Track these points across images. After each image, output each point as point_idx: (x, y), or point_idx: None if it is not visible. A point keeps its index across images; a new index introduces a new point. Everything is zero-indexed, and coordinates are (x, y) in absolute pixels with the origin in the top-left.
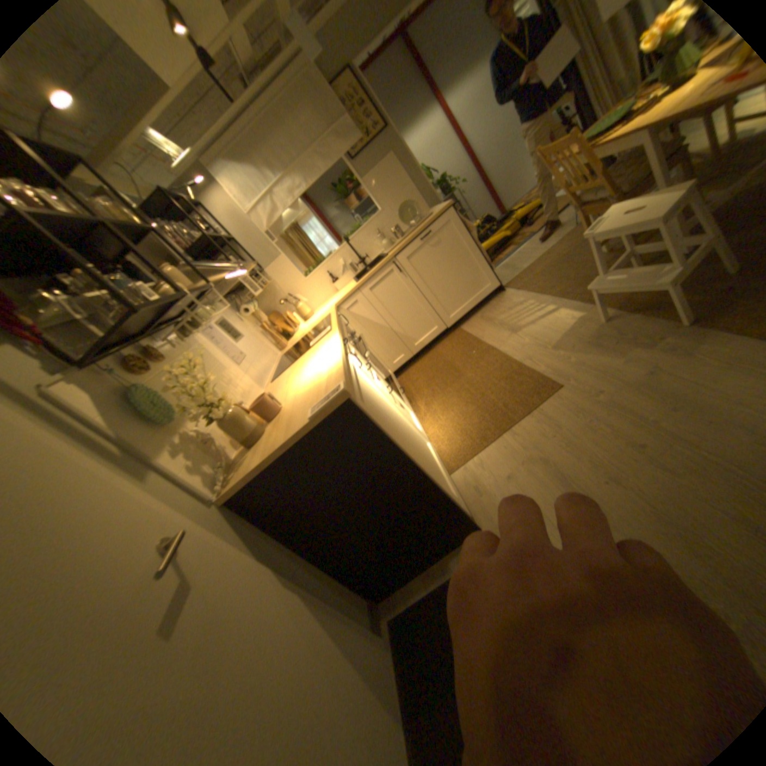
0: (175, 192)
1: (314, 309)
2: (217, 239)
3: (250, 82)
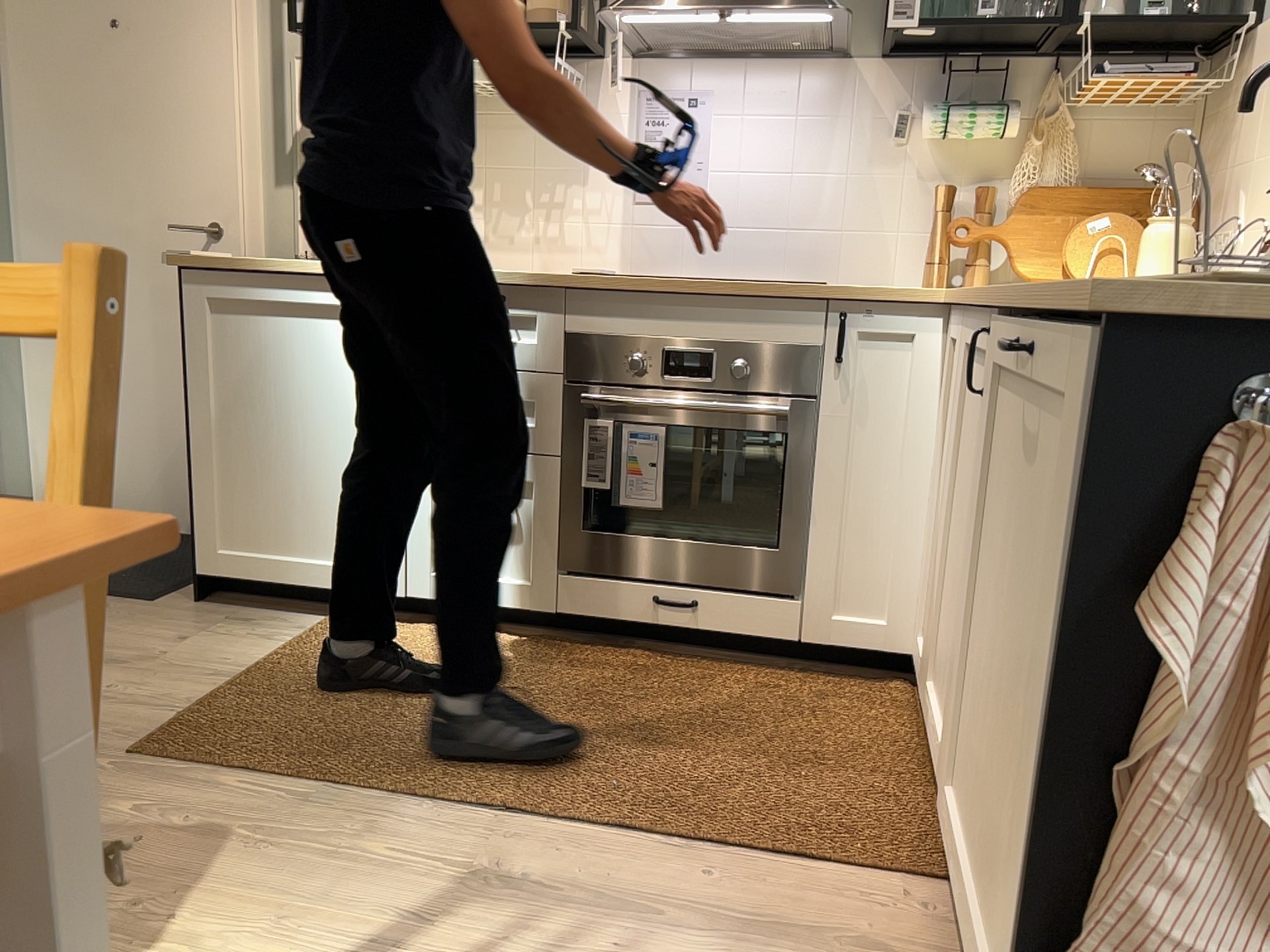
0: None
1: None
2: None
3: None
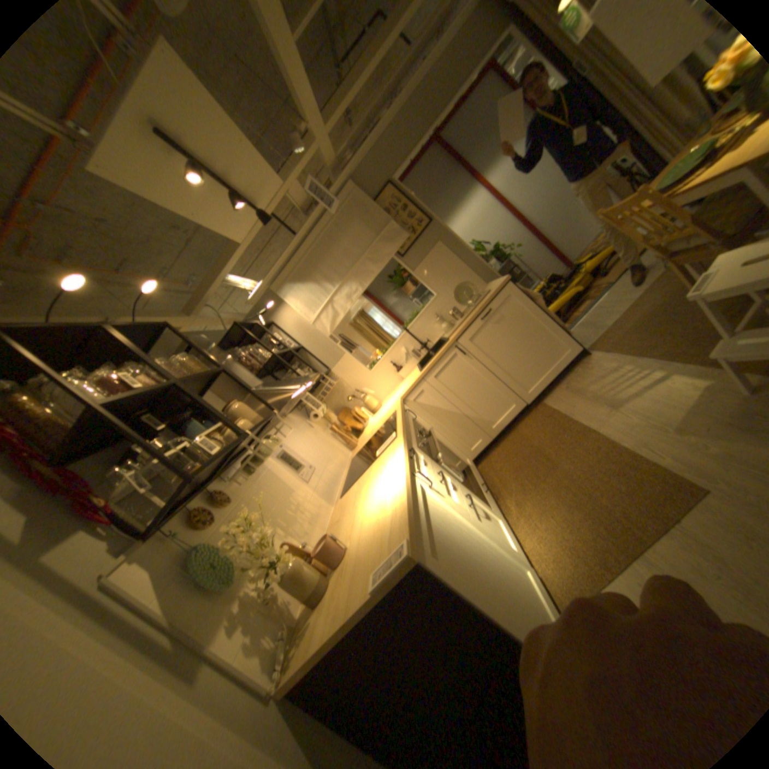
0: (249, 321)
1: (381, 400)
2: (286, 353)
3: (307, 216)
